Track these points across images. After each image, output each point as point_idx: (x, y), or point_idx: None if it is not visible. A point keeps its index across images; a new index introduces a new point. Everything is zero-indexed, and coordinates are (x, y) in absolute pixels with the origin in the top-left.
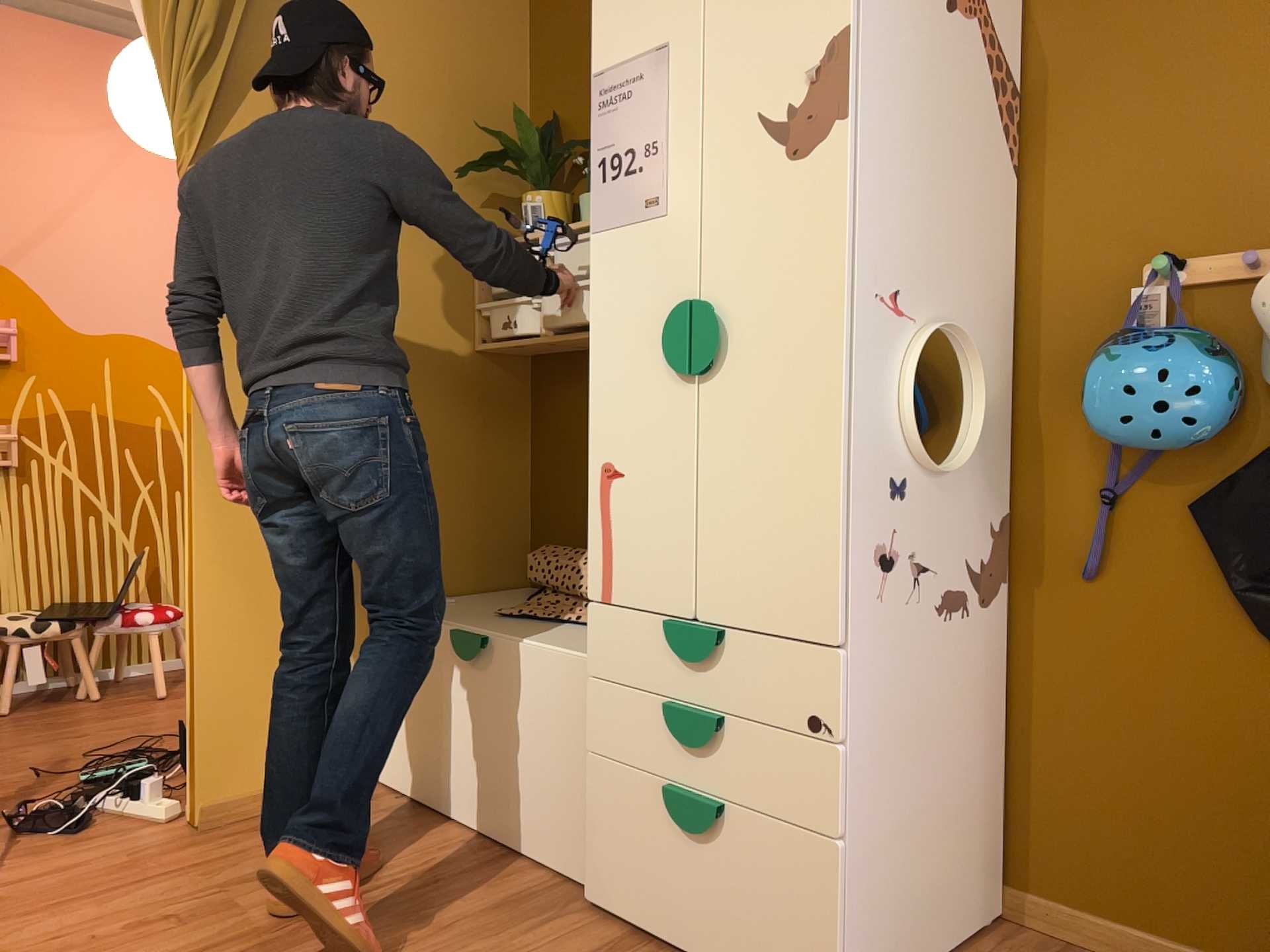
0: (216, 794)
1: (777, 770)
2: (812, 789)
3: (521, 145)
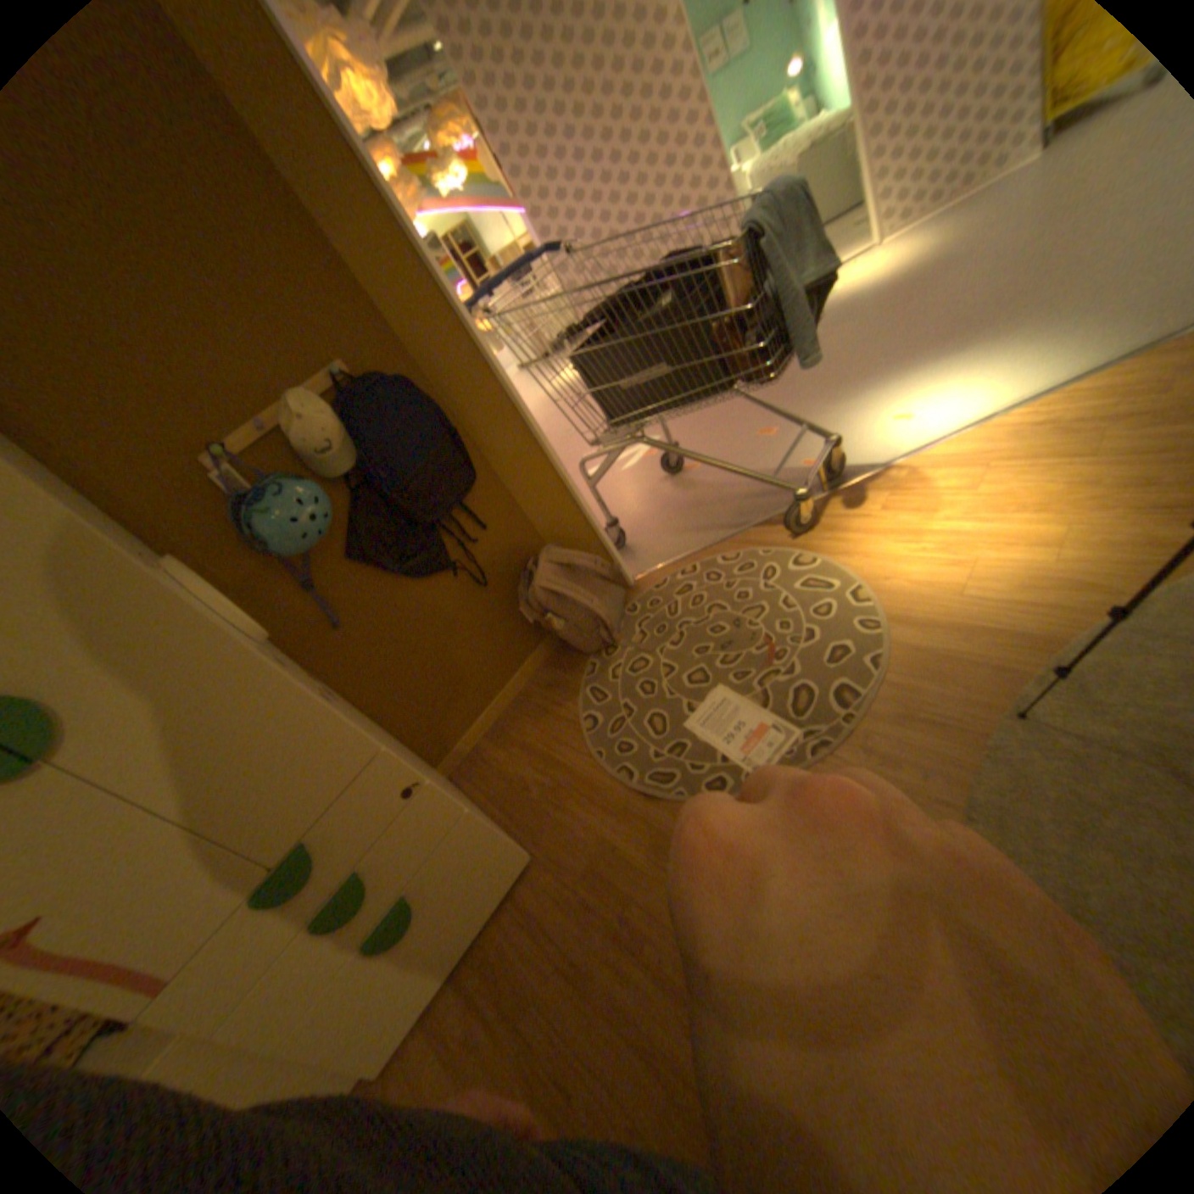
0: None
1: (410, 837)
2: (435, 813)
3: None
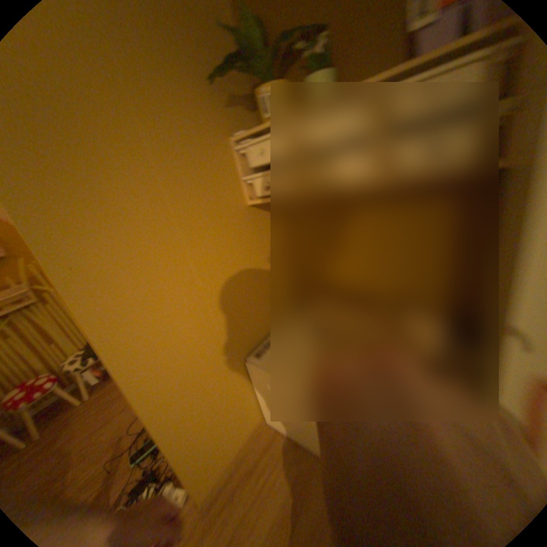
0: (204, 489)
1: None
2: None
3: (244, 45)
